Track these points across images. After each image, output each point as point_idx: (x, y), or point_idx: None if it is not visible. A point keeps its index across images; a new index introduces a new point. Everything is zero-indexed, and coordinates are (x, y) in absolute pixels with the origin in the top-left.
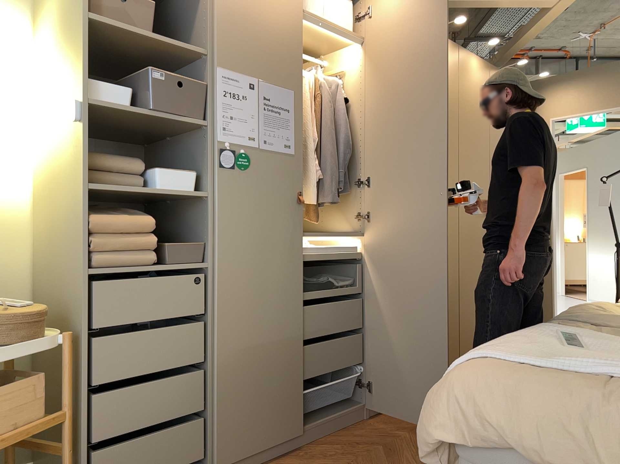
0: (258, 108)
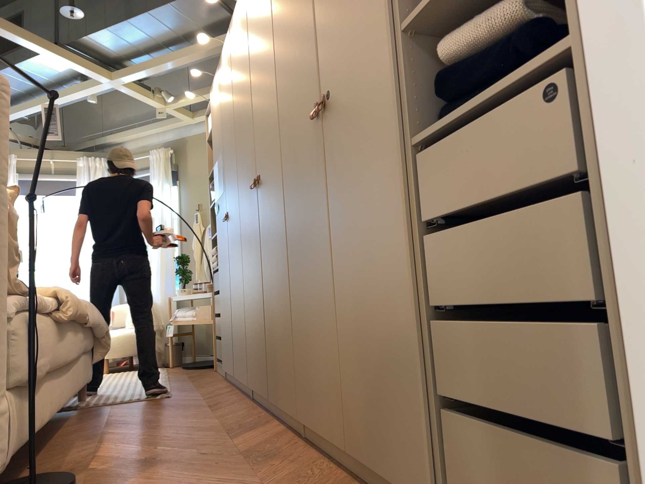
0: (221, 177)
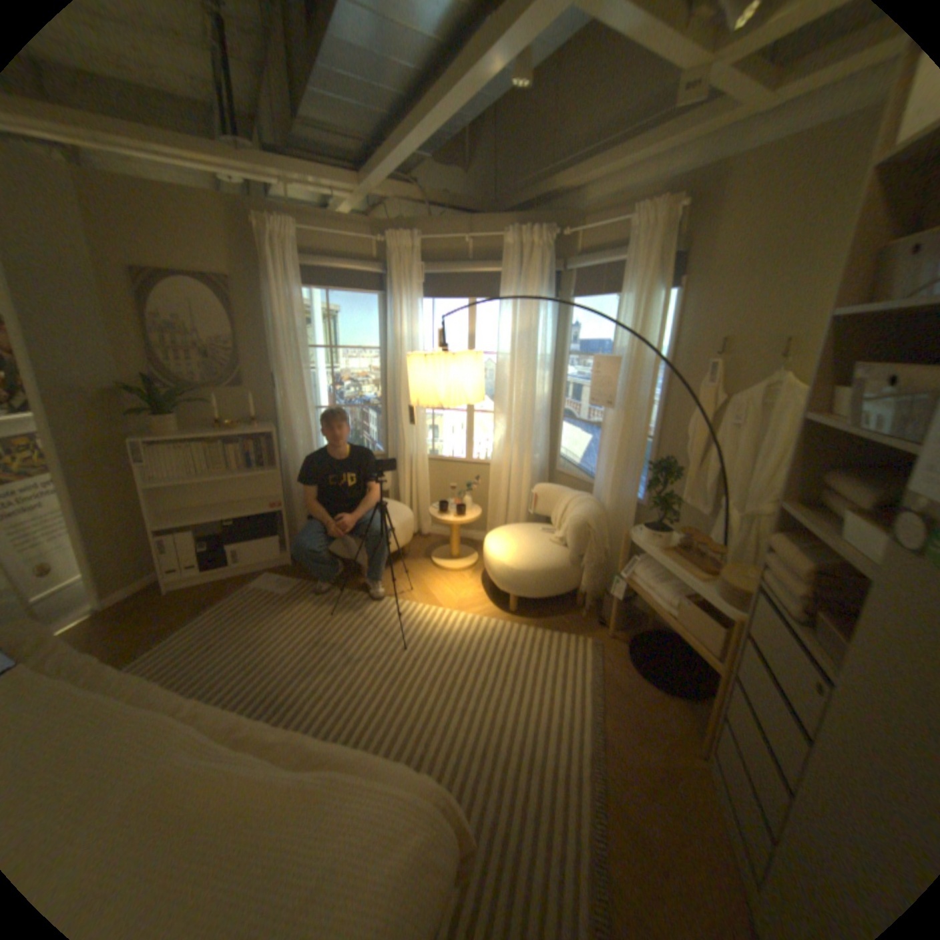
0: None
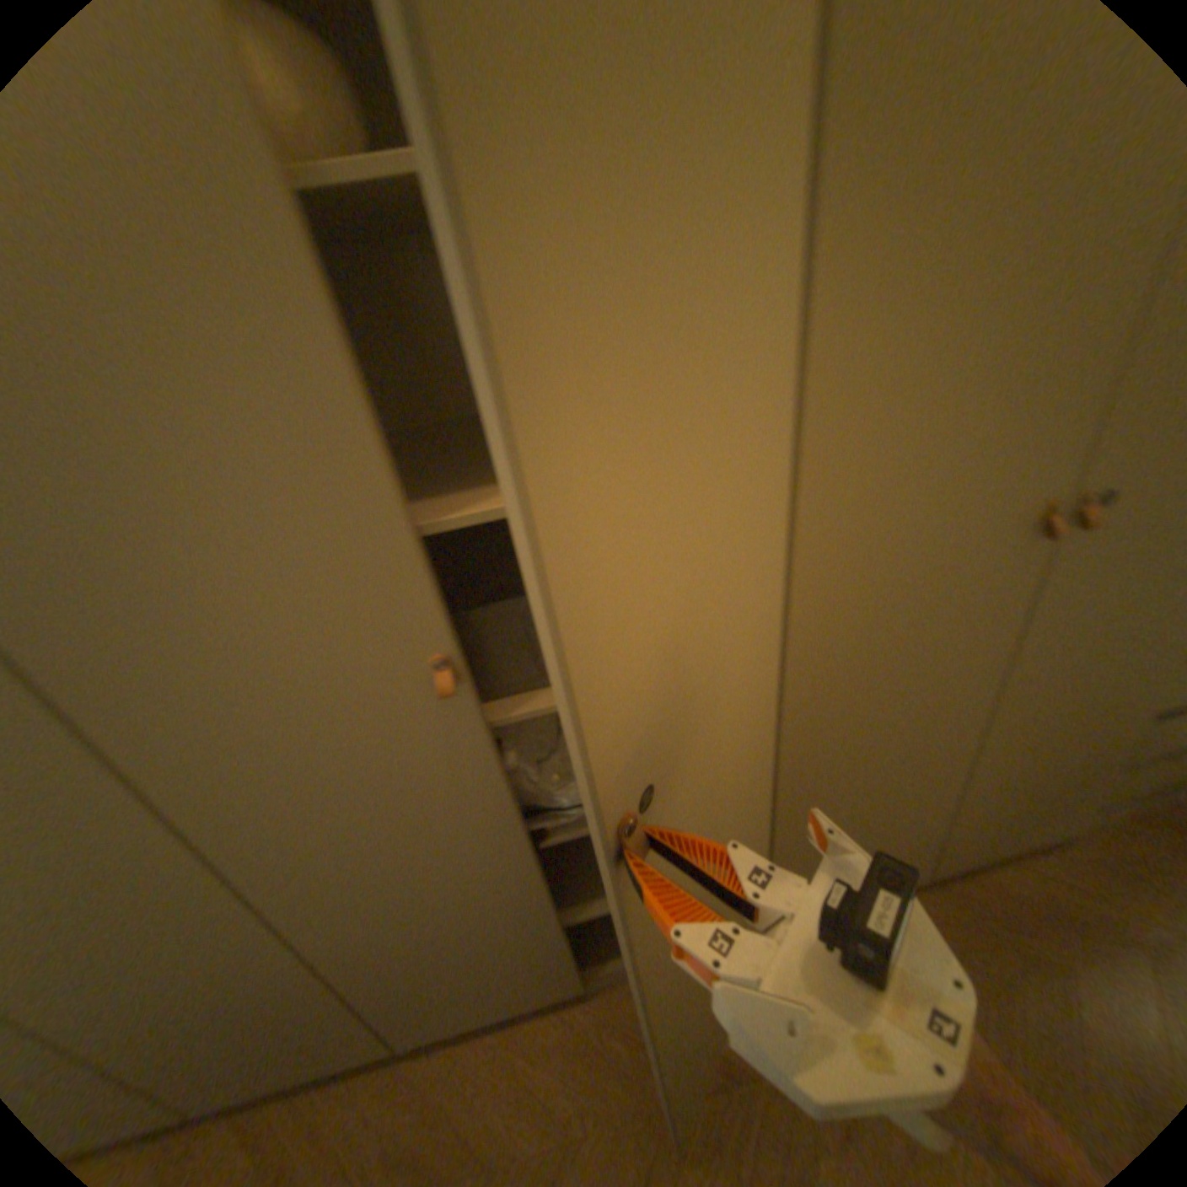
0: None
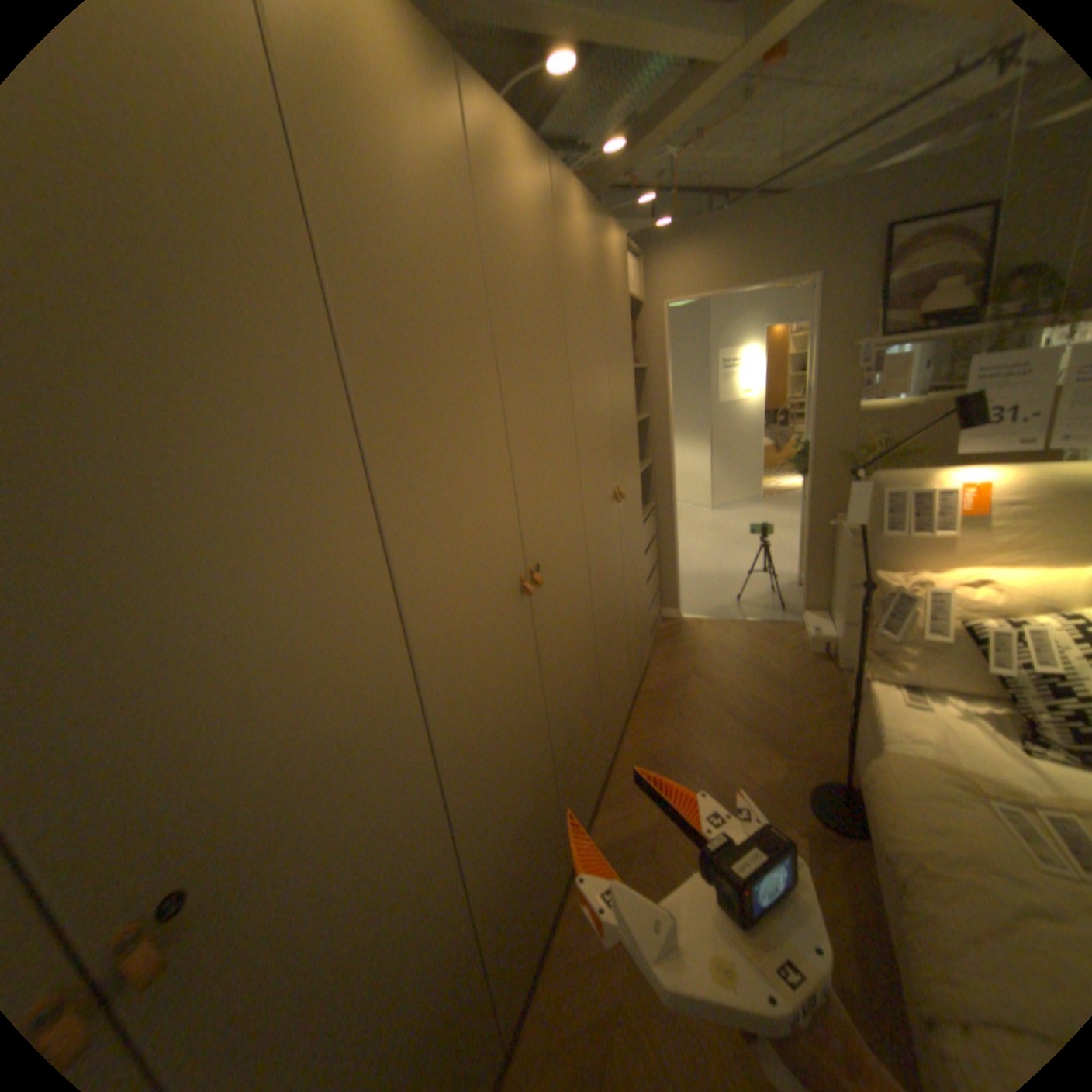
0: None
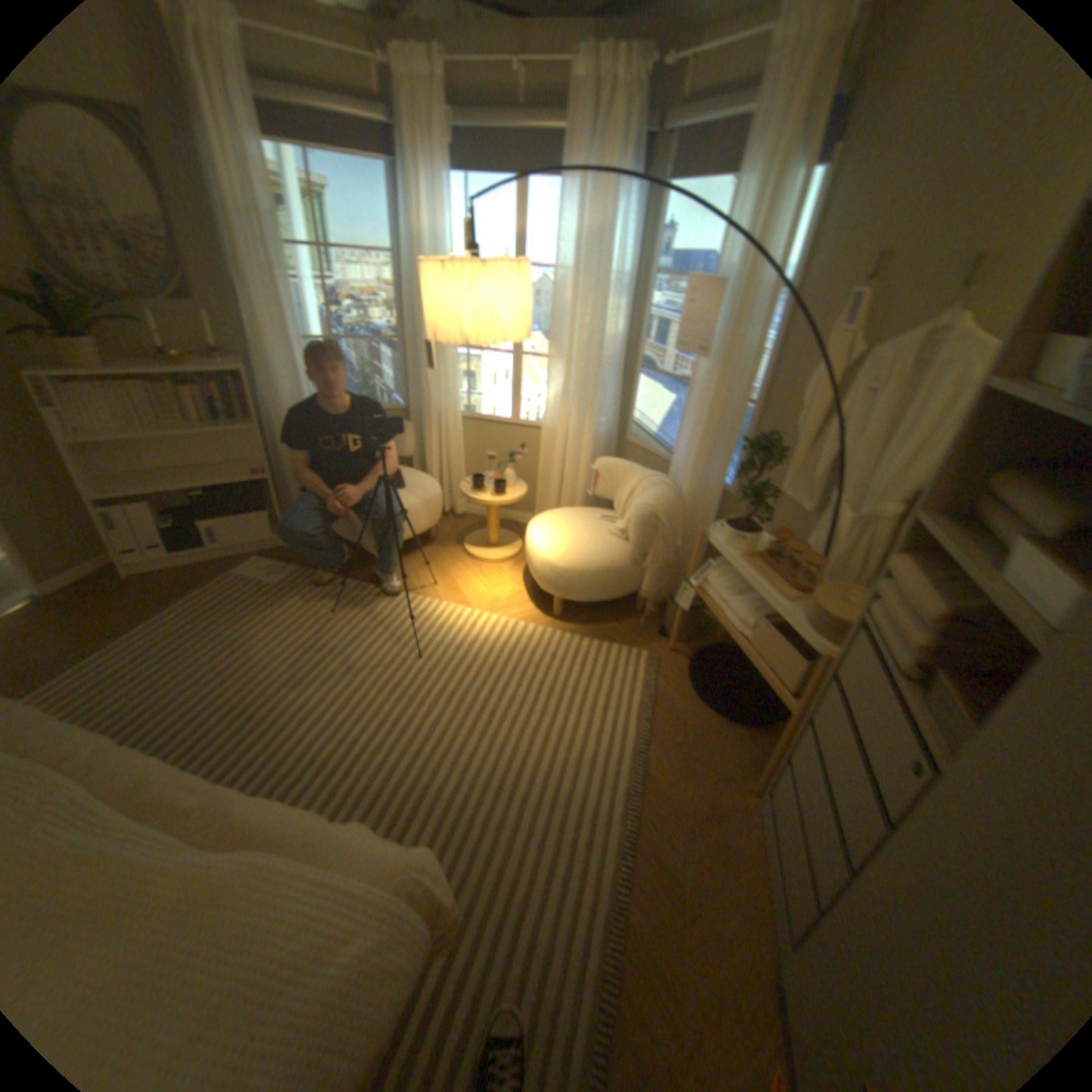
0: None
